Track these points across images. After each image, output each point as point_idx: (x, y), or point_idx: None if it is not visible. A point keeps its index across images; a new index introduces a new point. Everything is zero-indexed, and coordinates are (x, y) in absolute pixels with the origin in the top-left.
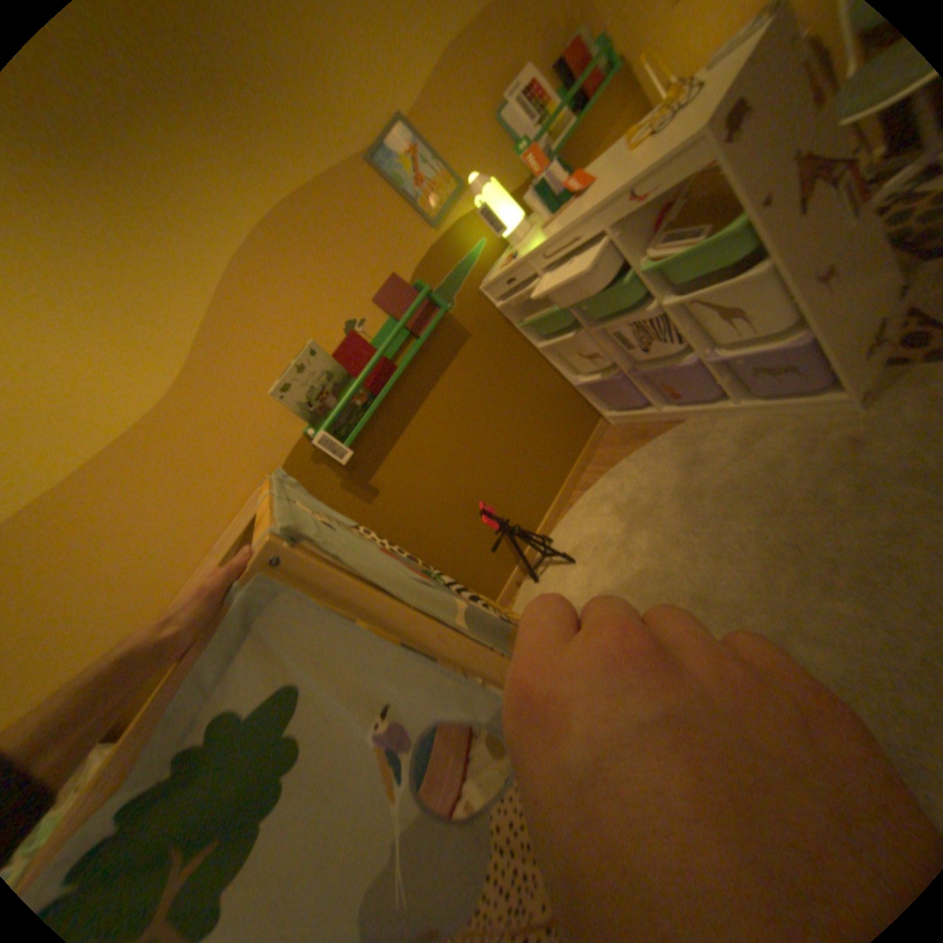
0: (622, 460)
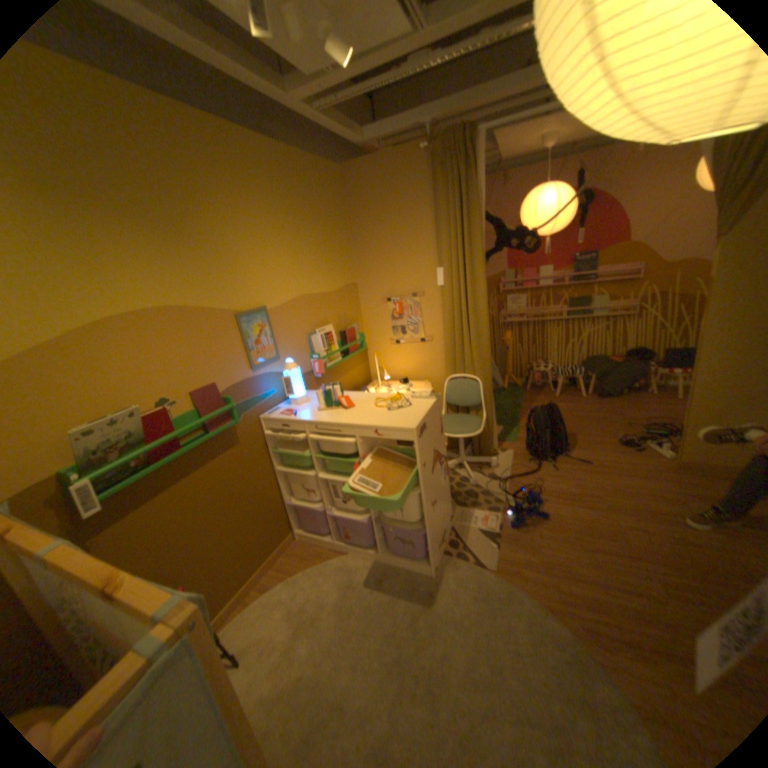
0: (298, 573)
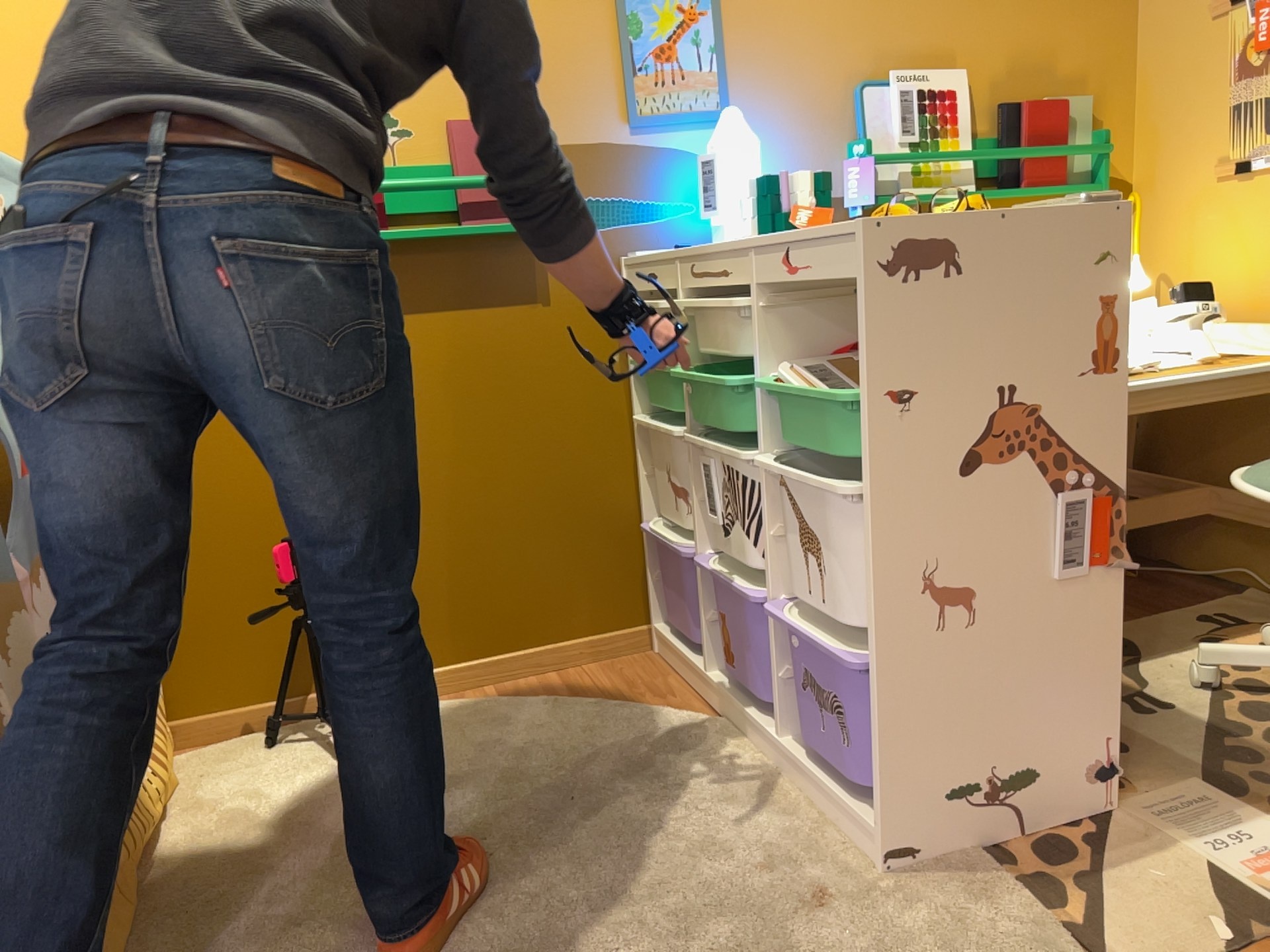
0: (591, 698)
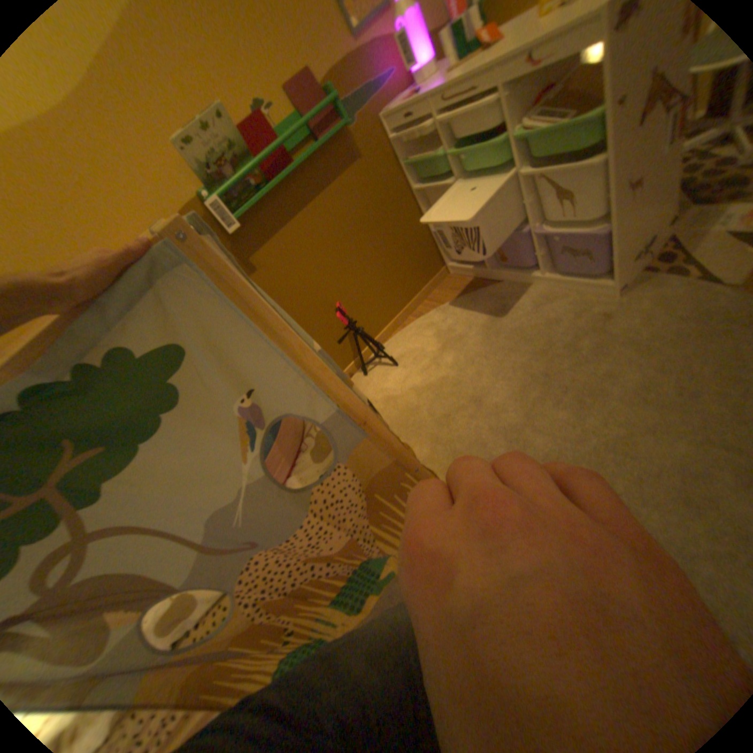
0: (450, 300)
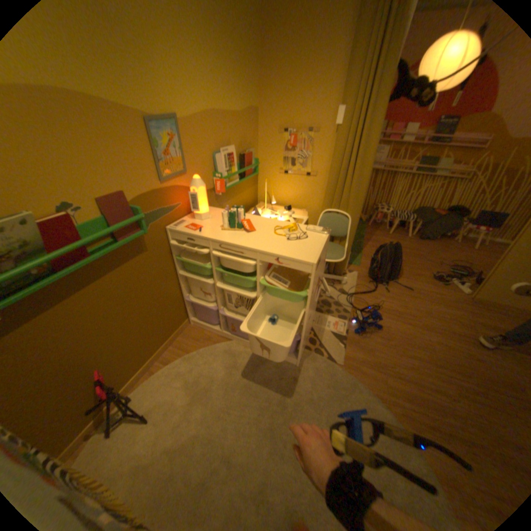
0: (192, 351)
